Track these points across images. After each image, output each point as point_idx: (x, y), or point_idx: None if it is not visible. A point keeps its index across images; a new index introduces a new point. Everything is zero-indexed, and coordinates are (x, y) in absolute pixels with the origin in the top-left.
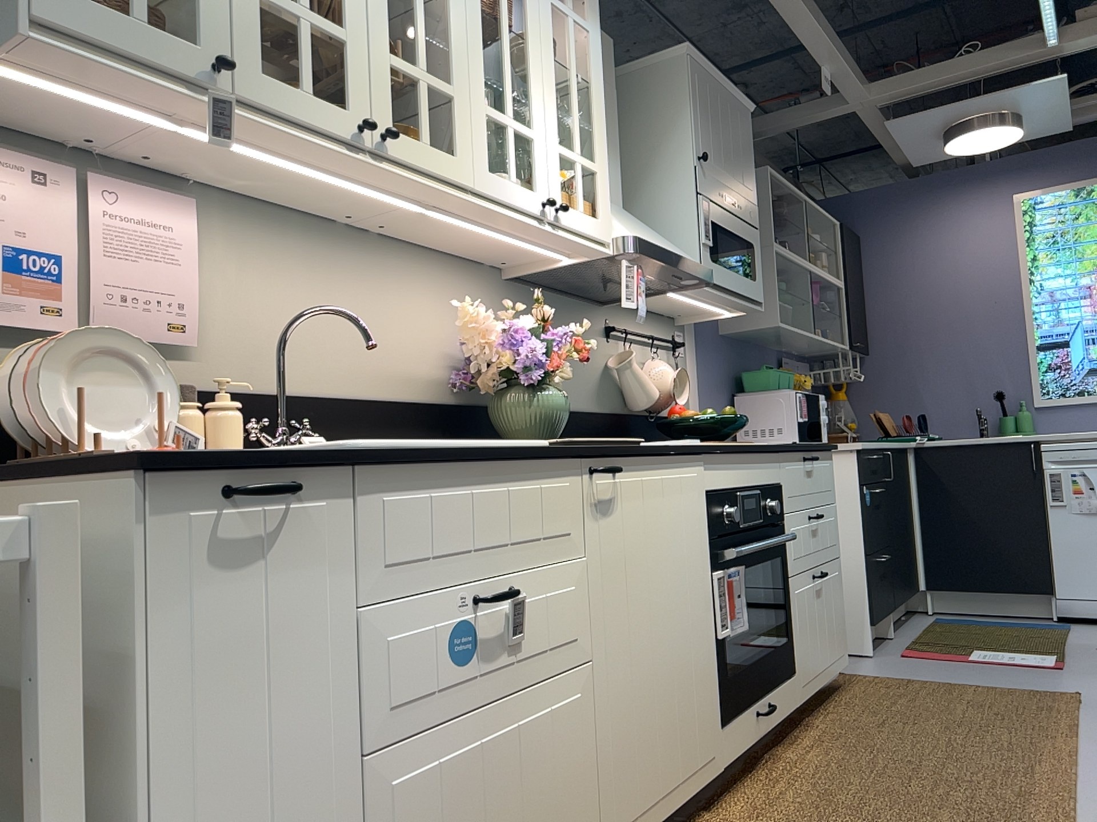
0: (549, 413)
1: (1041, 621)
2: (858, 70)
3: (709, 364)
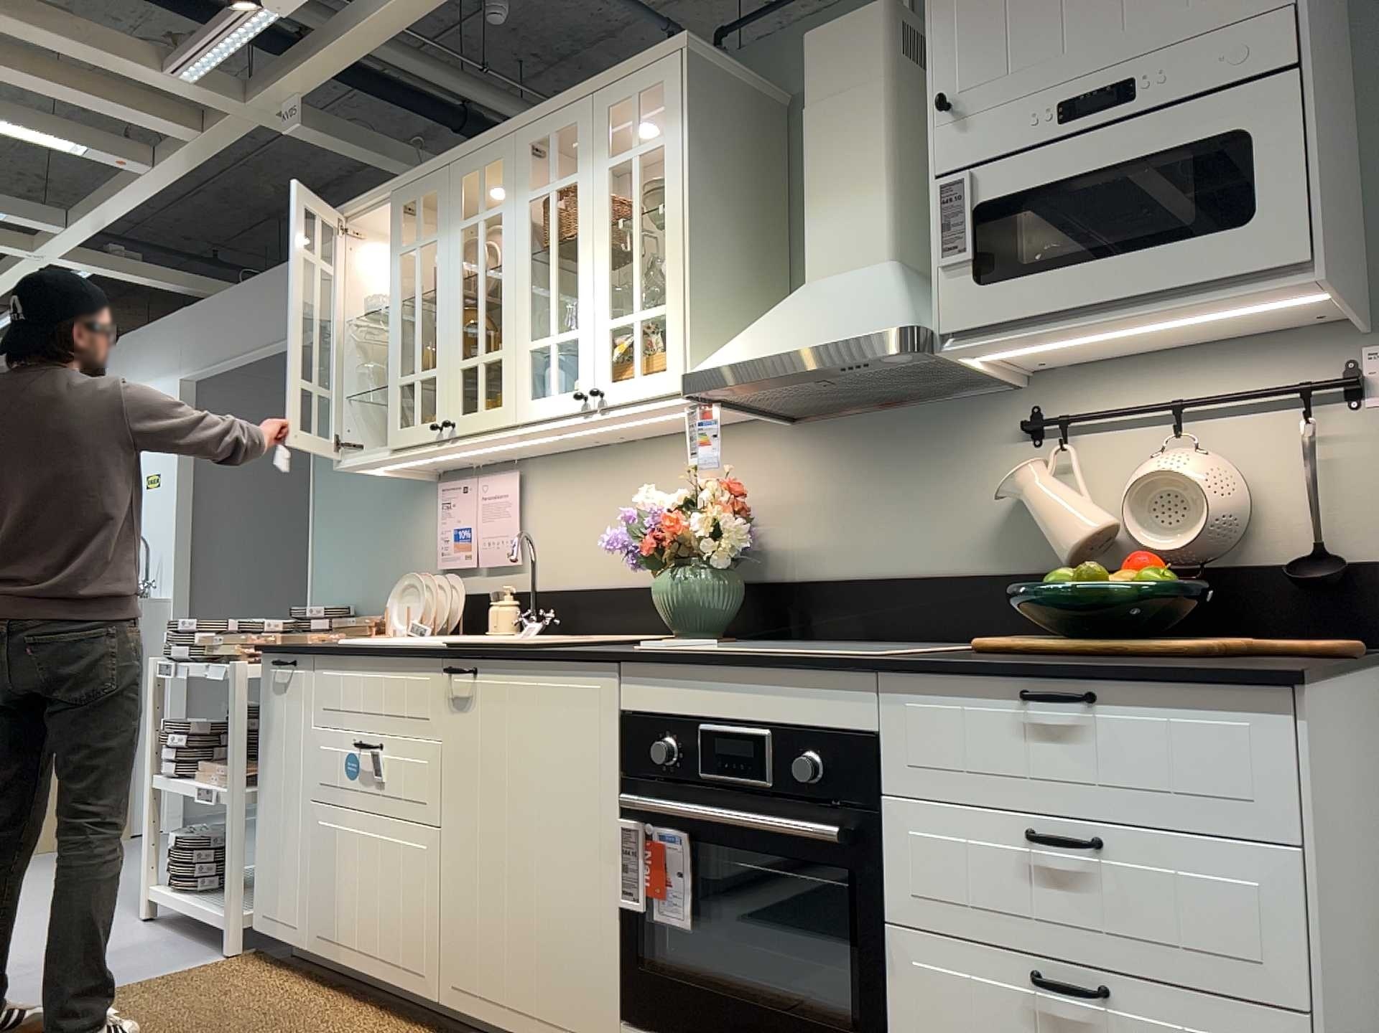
0: (671, 600)
1: None
2: None
3: None
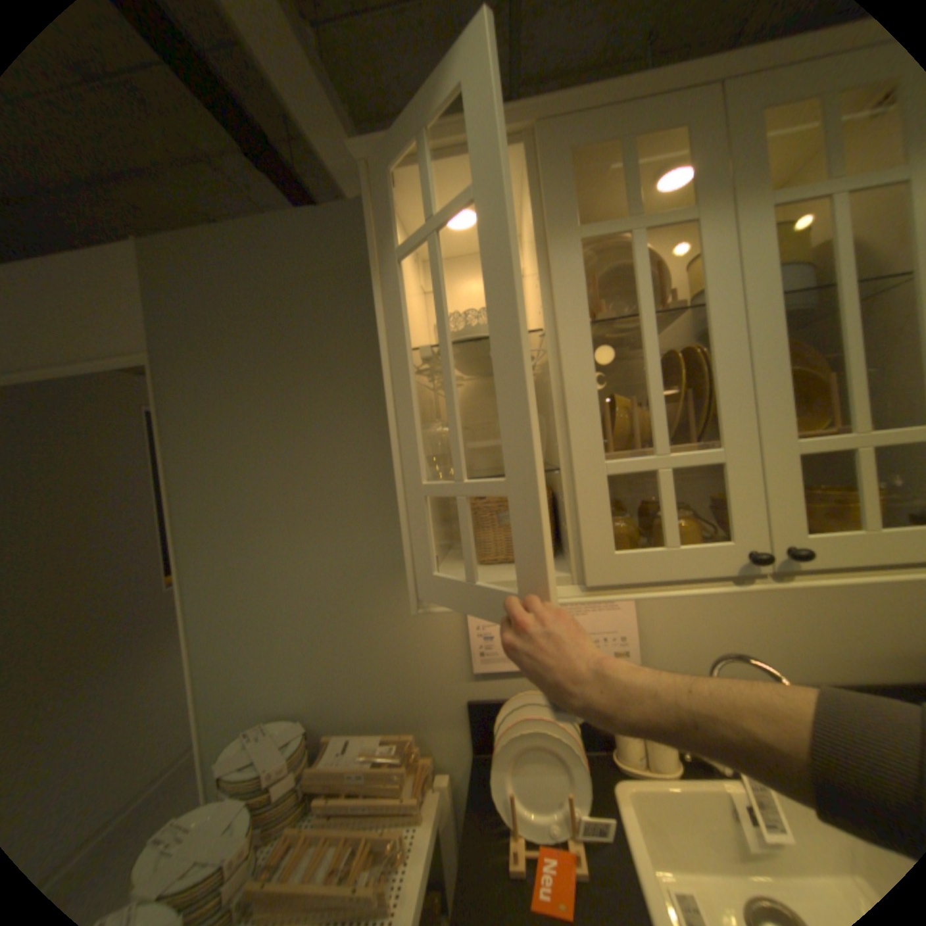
0: None
1: None
2: None
3: None
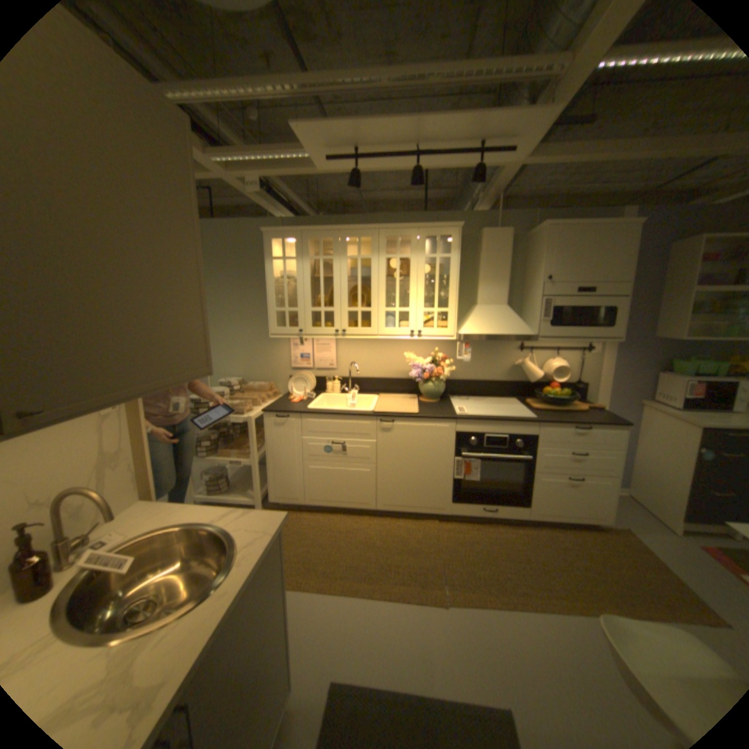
0: (430, 390)
1: None
2: None
3: (631, 355)
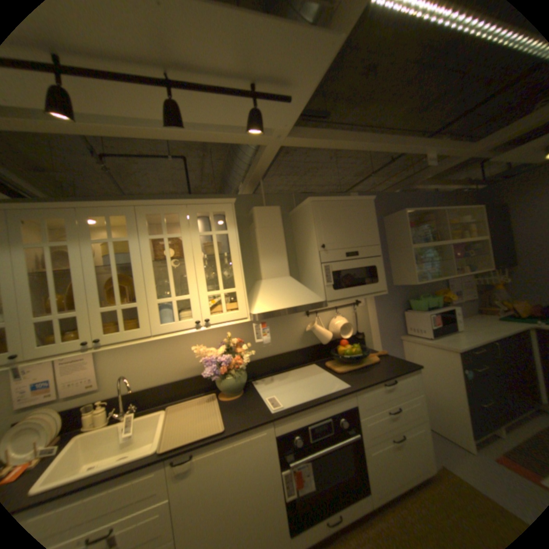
0: (231, 385)
1: None
2: (459, 142)
3: (383, 302)
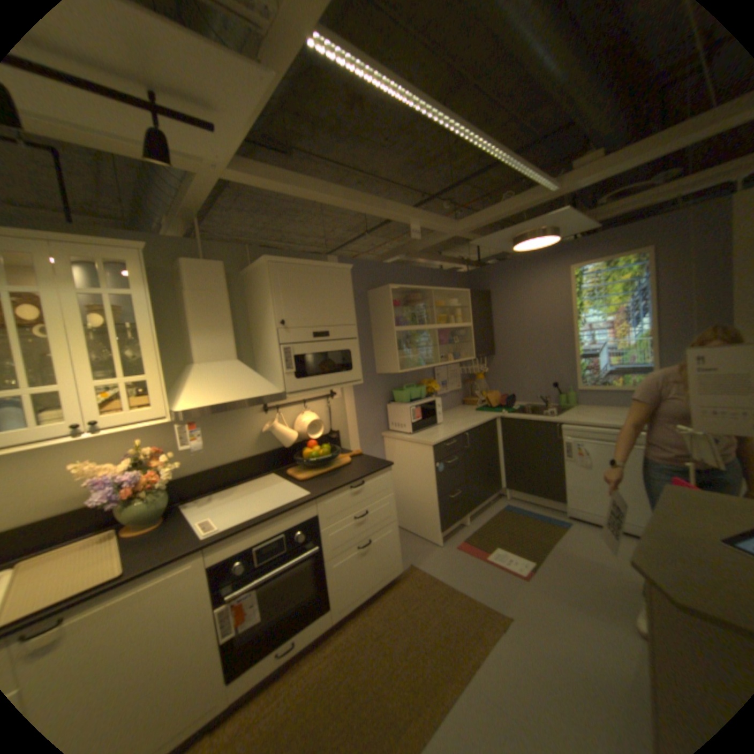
0: (142, 513)
1: (560, 517)
2: (442, 217)
3: (364, 394)
